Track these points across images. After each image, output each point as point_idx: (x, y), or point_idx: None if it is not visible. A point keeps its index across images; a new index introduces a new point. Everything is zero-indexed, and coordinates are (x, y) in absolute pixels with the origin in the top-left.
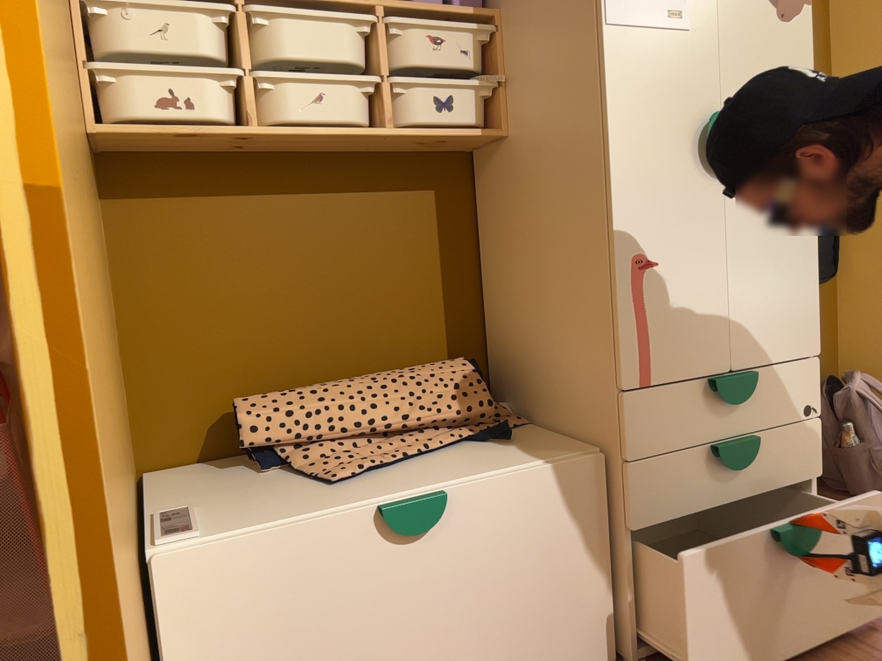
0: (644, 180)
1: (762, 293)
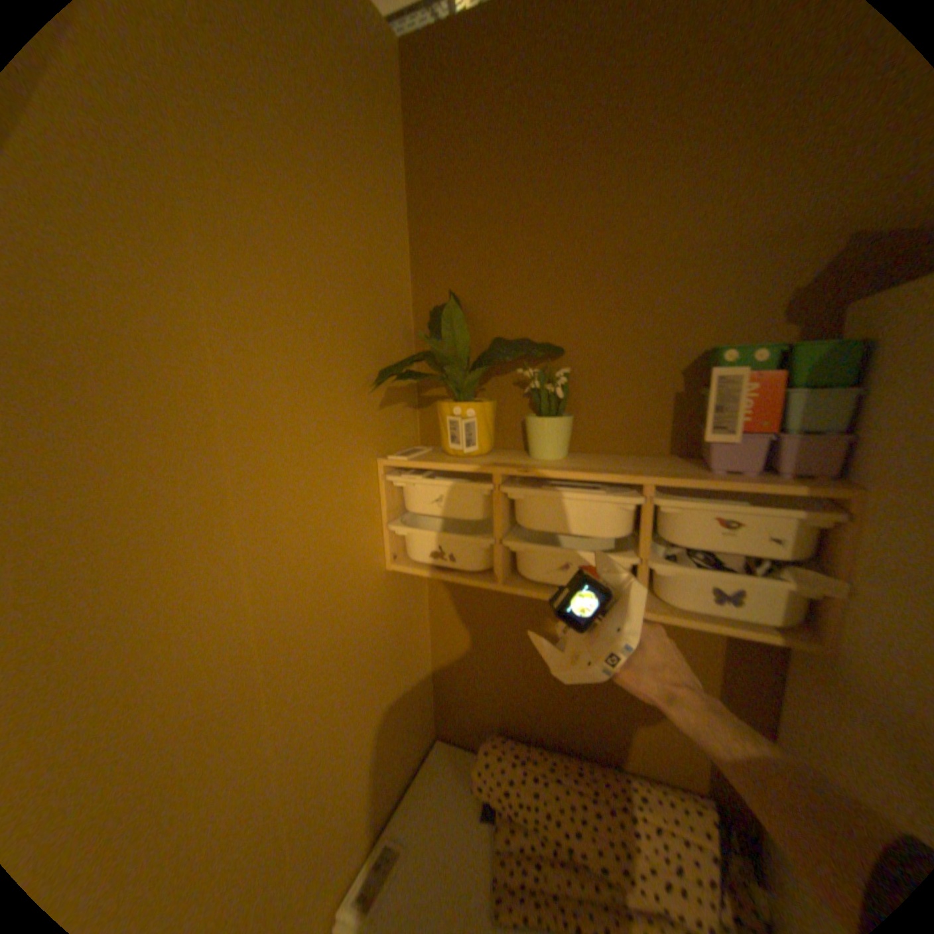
0: None
1: None
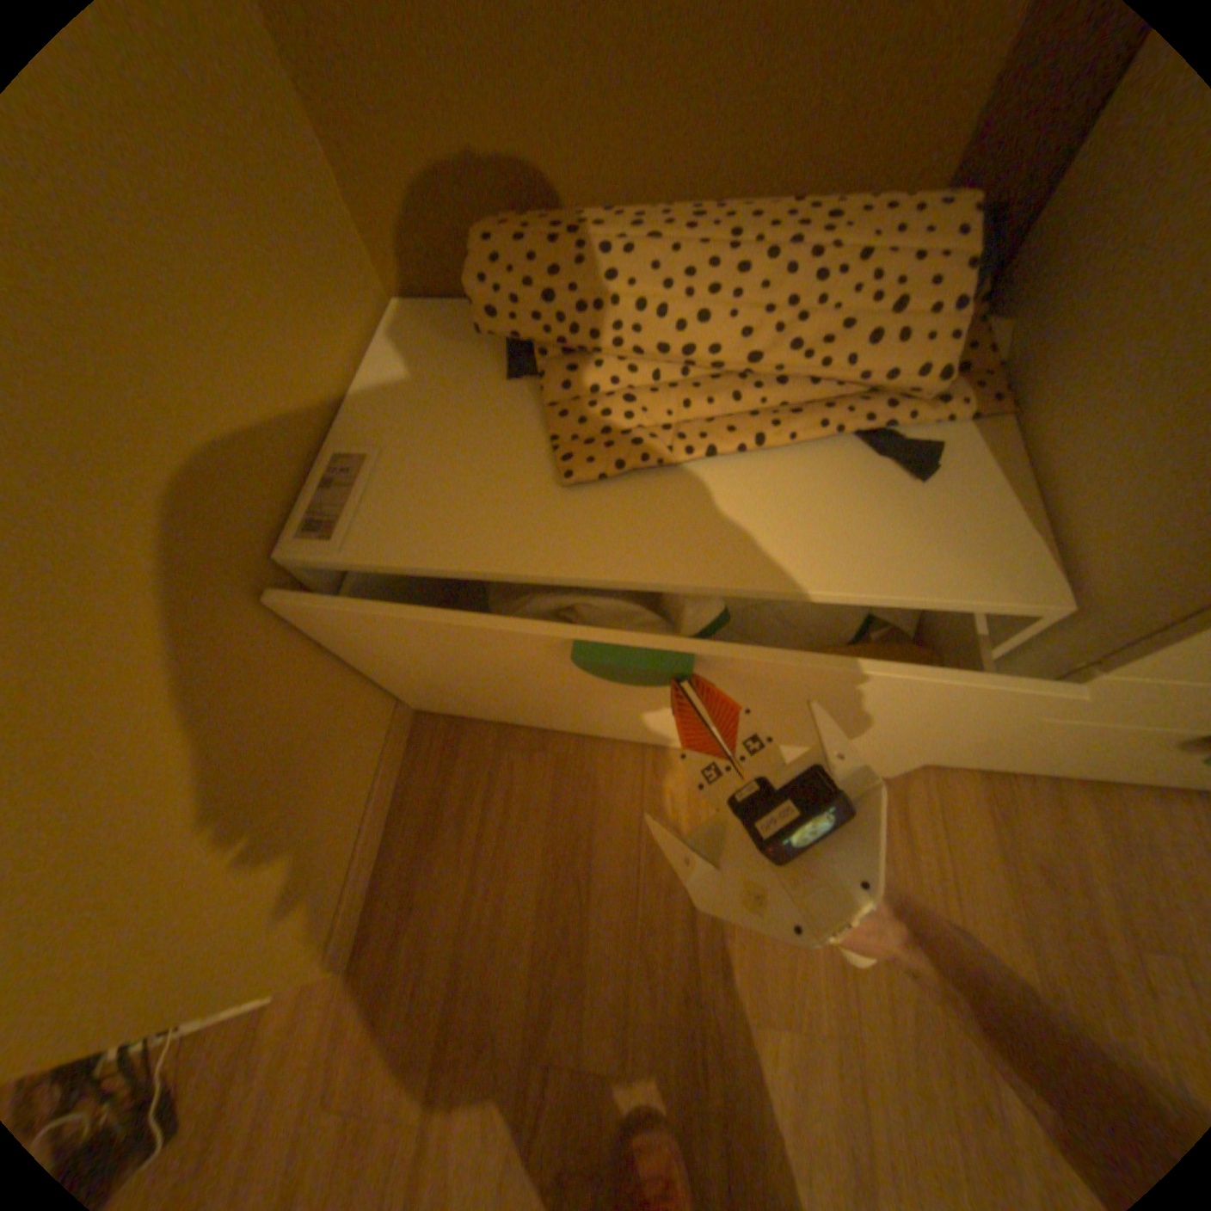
0: None
1: None
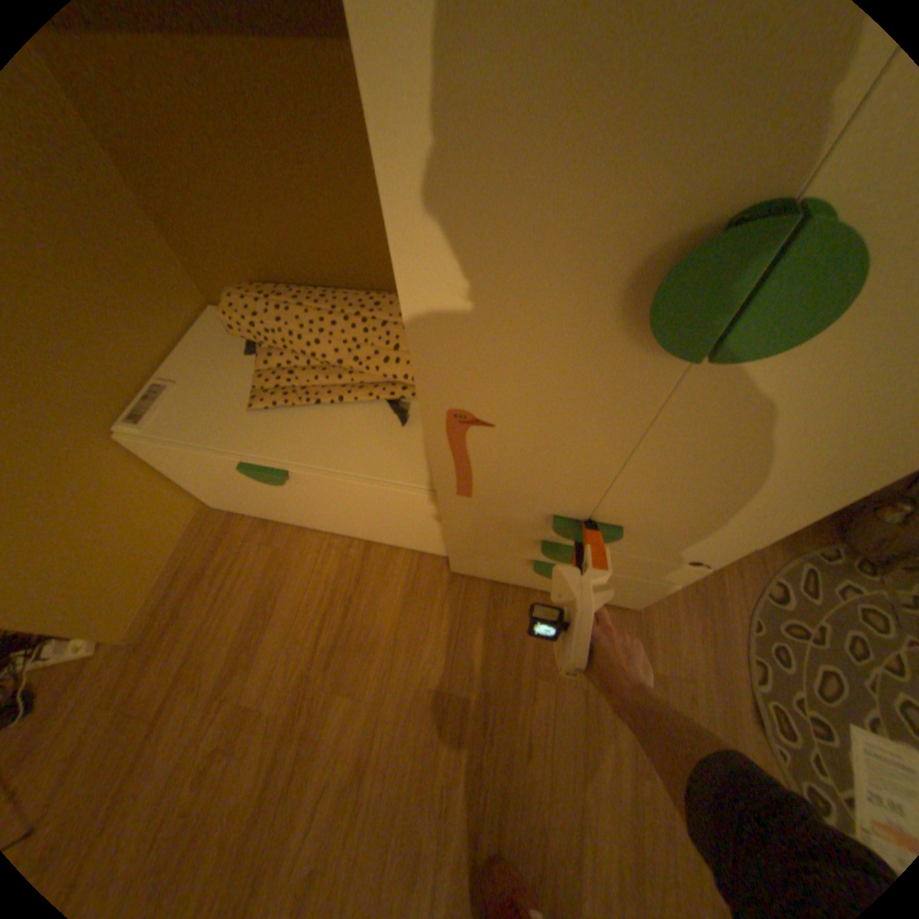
0: (477, 324)
1: (687, 491)
